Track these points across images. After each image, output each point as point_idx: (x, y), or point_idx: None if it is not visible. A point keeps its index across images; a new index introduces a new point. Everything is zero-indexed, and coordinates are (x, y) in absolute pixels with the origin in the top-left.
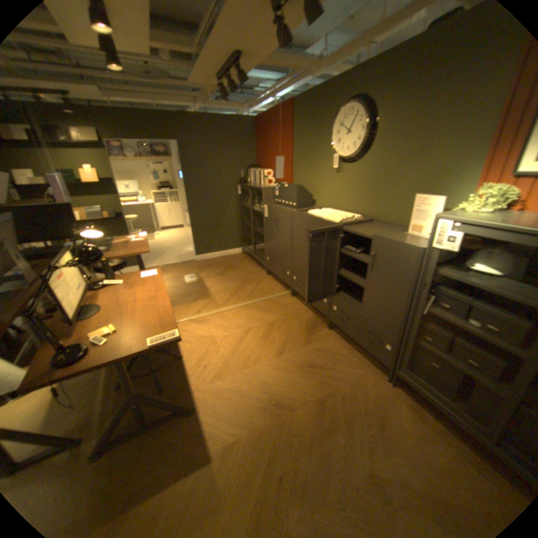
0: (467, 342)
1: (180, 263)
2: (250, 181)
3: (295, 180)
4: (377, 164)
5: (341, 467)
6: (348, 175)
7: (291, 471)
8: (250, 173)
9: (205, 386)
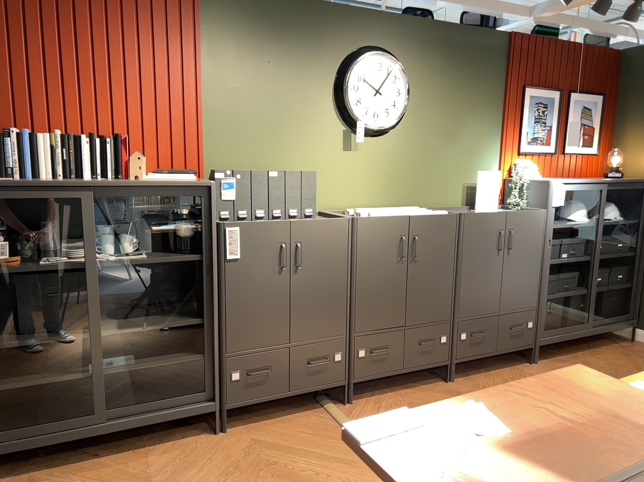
0: (561, 274)
1: None
2: None
3: (214, 165)
4: (413, 140)
5: None
6: (369, 153)
7: None
8: None
9: None
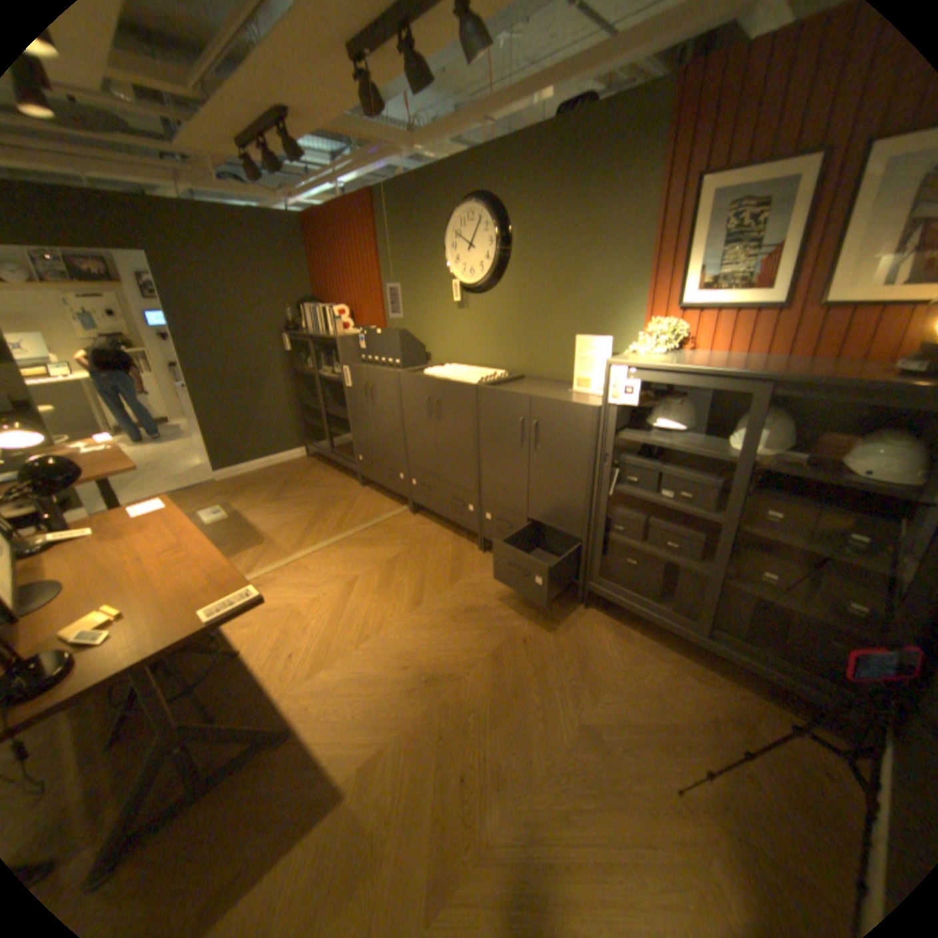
0: (662, 521)
1: (181, 490)
2: (305, 328)
3: (391, 323)
4: (518, 295)
5: (542, 732)
6: (478, 312)
7: (474, 762)
8: (304, 313)
9: (298, 688)
